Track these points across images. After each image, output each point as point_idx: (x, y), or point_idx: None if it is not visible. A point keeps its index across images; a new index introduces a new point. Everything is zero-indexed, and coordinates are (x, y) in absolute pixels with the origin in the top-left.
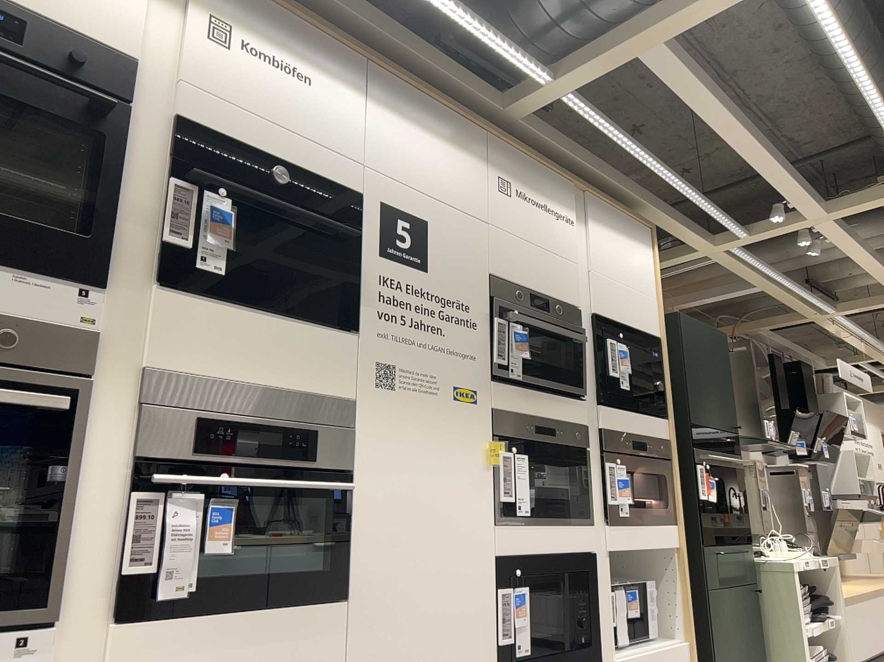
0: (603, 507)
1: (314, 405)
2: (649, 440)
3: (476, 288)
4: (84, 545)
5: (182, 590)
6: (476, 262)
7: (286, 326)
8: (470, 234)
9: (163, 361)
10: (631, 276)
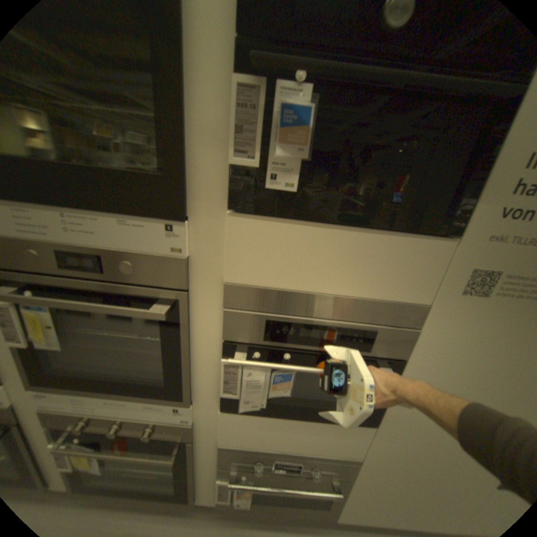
0: None
1: (379, 309)
2: None
3: None
4: (201, 376)
5: (256, 408)
6: None
7: (363, 239)
8: None
9: (237, 278)
10: None
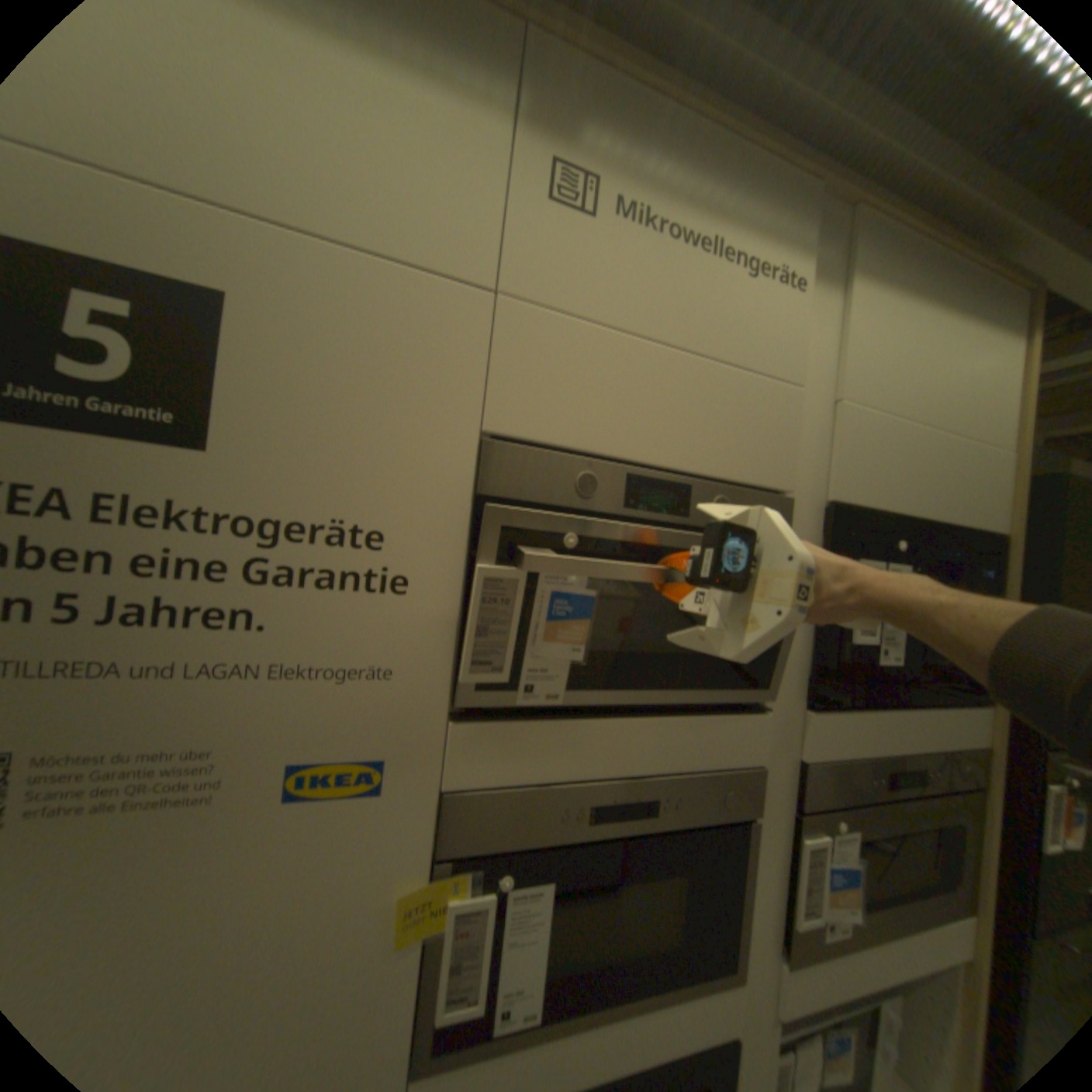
0: (781, 931)
1: None
2: (939, 764)
3: (415, 481)
4: None
5: None
6: (425, 408)
7: None
8: (408, 329)
9: None
10: (958, 405)
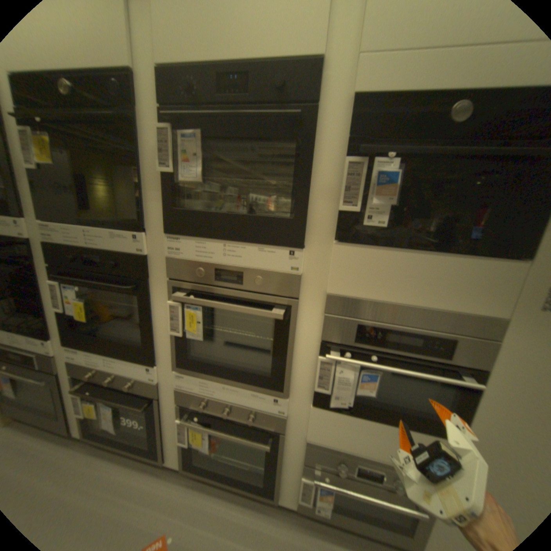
0: None
1: (459, 321)
2: None
3: None
4: (300, 371)
5: (345, 405)
6: None
7: (442, 261)
8: None
9: (337, 290)
10: None
